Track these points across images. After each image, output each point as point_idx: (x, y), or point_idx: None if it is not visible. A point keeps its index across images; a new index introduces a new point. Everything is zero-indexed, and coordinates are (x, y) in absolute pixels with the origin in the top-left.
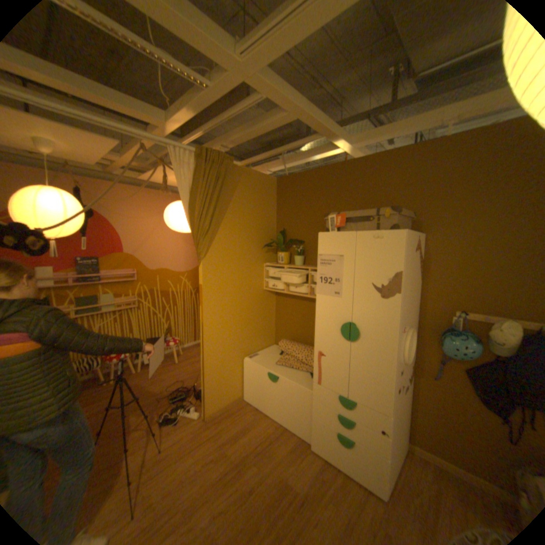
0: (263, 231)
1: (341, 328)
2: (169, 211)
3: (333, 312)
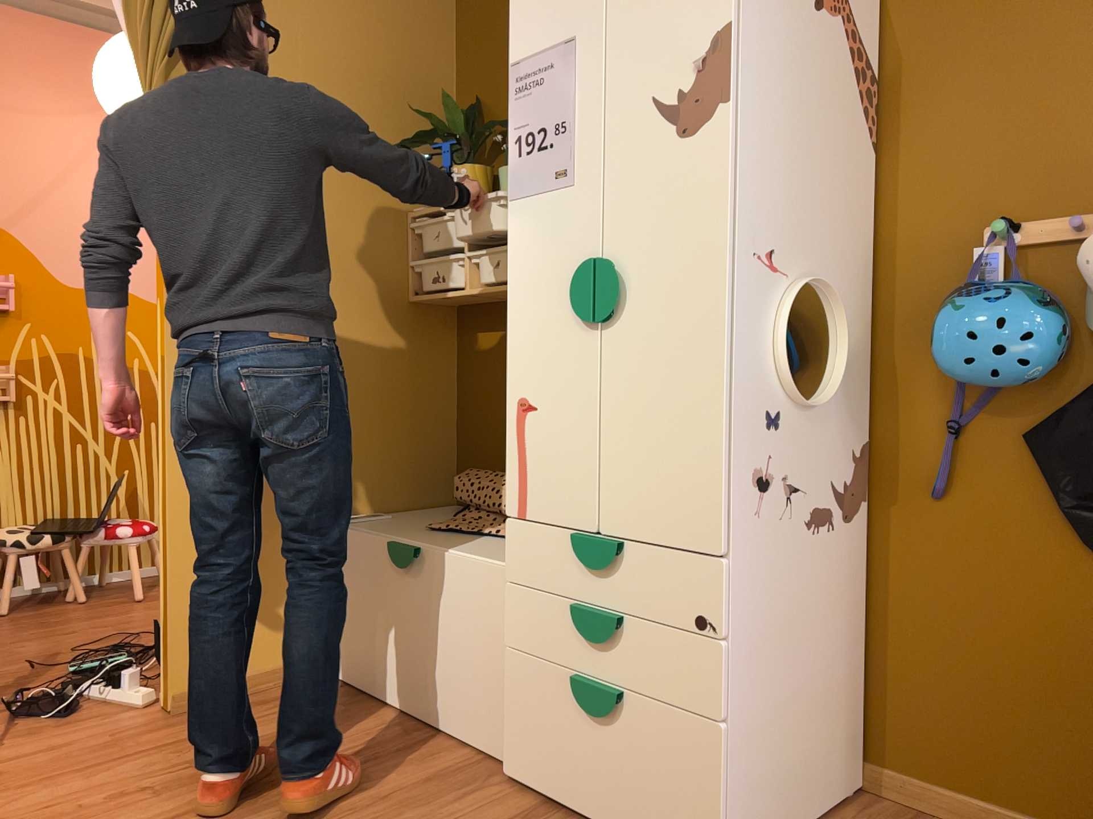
0: (406, 103)
1: (575, 284)
2: (111, 55)
3: (552, 241)
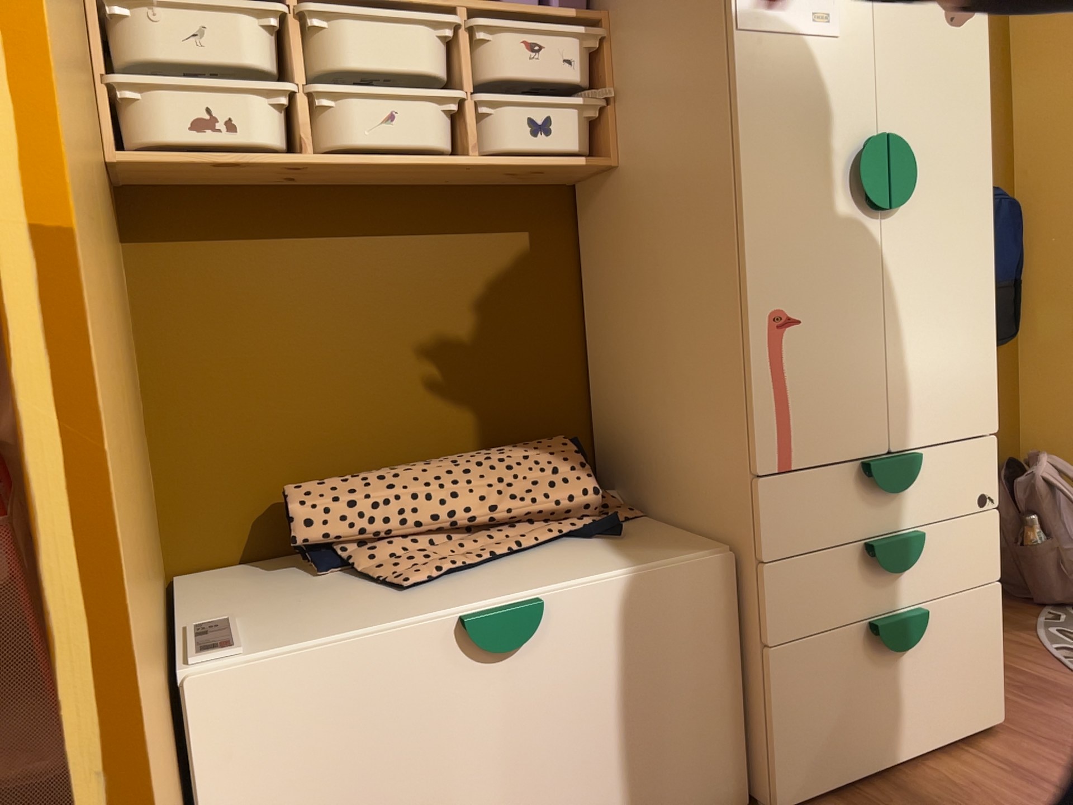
0: None
1: (855, 164)
2: None
3: (812, 105)
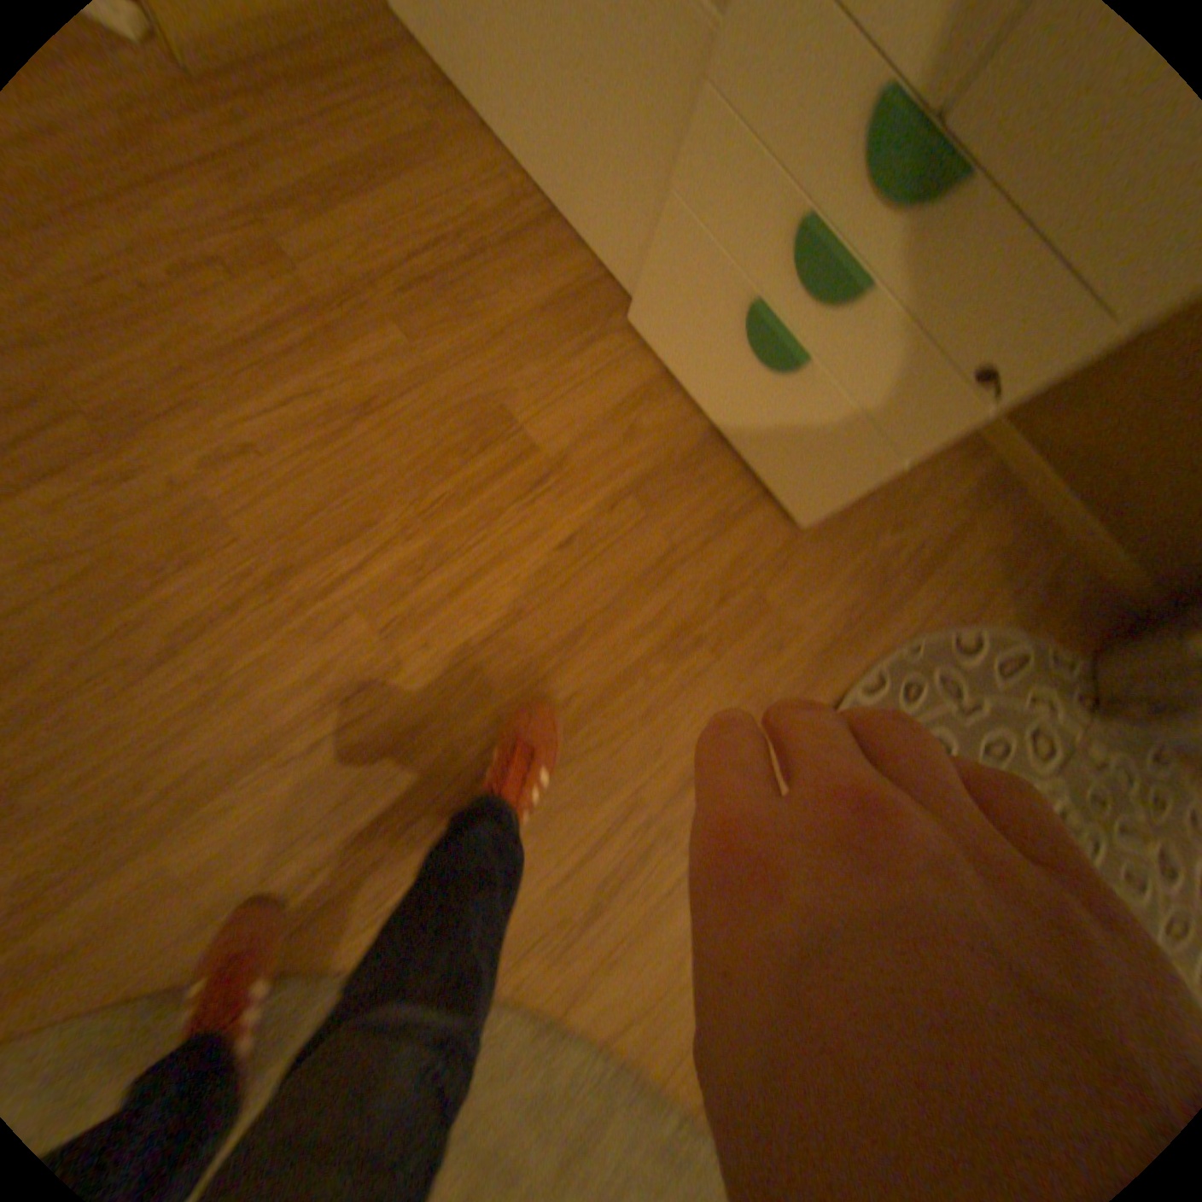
0: None
1: None
2: None
3: None
